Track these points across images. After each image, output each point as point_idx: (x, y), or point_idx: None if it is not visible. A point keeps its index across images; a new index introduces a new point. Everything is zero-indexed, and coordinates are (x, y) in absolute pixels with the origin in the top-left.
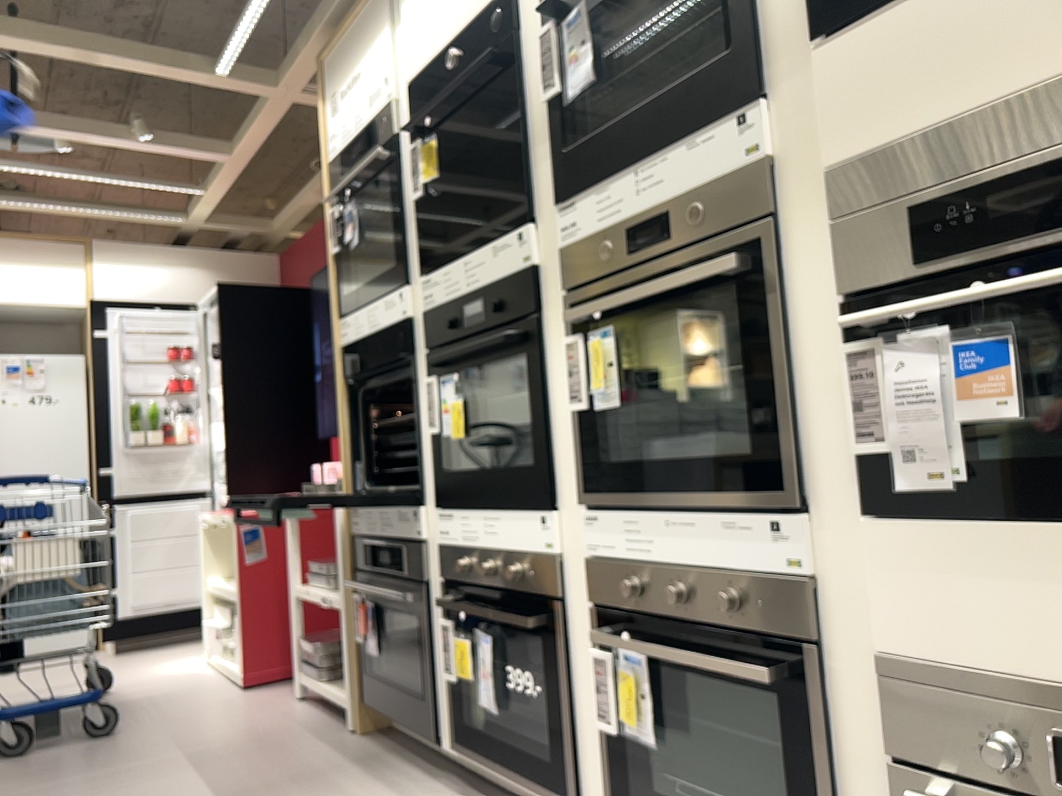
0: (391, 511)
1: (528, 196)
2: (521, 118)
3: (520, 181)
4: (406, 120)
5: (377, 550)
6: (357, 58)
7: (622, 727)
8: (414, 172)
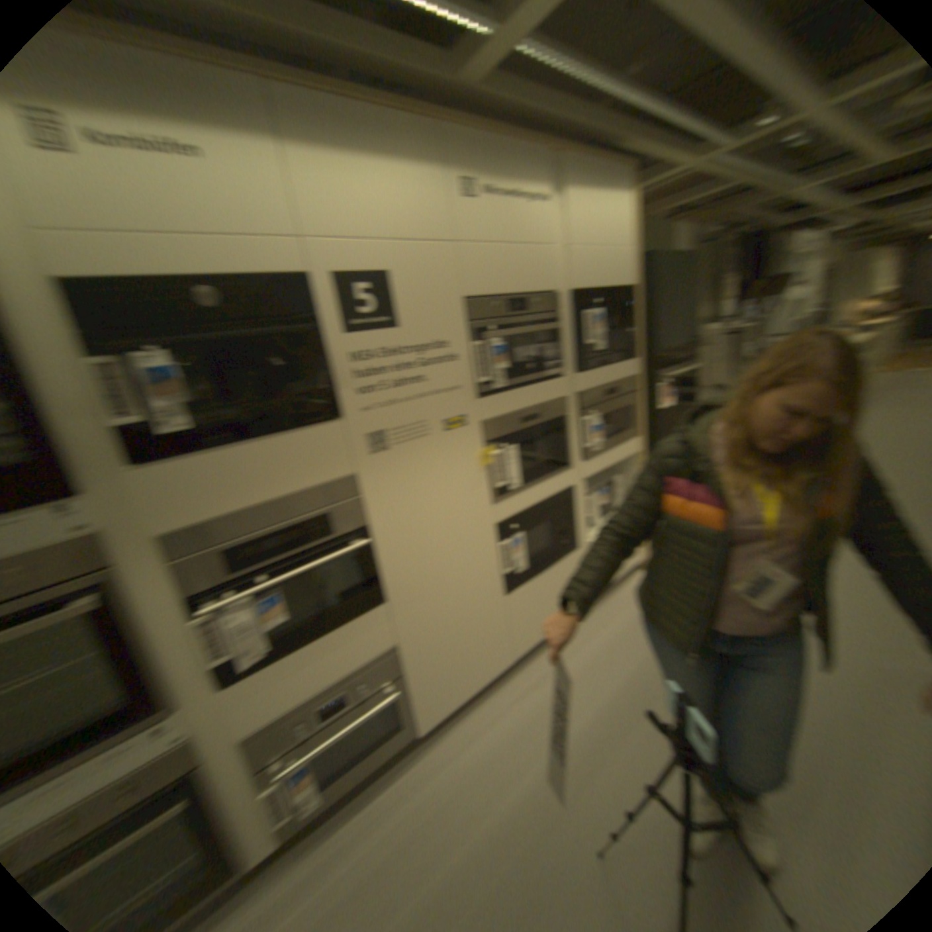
0: None
1: None
2: None
3: None
4: None
5: None
6: None
7: None
8: None
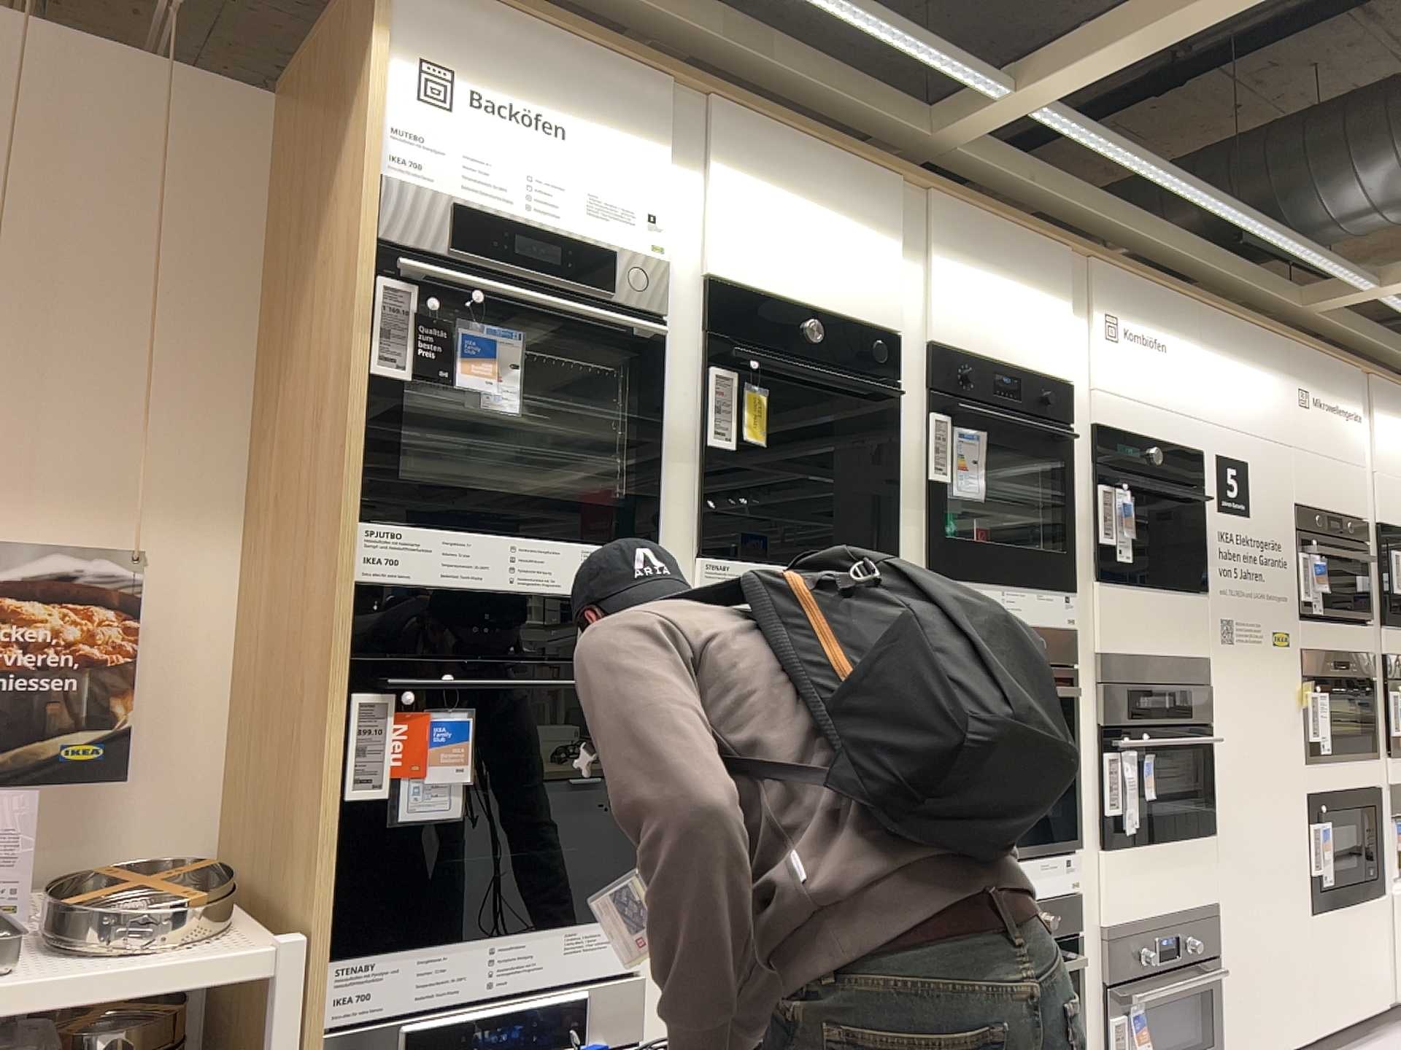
0: (543, 936)
1: (893, 549)
2: (893, 467)
3: (884, 527)
4: (685, 312)
5: (469, 1031)
6: (564, 102)
7: None
8: (725, 410)
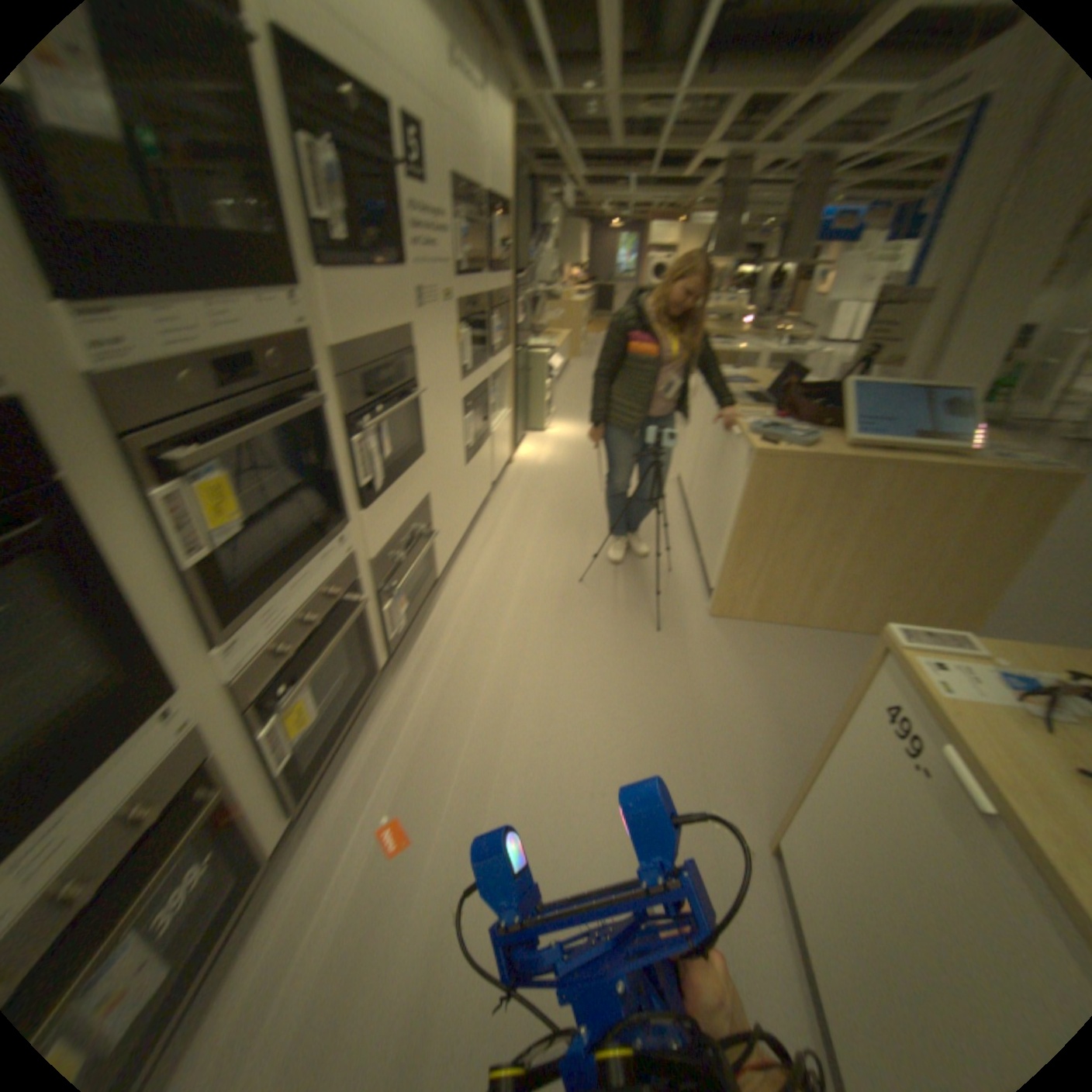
0: None
1: None
2: None
3: None
4: None
5: None
6: None
7: (288, 744)
8: None
